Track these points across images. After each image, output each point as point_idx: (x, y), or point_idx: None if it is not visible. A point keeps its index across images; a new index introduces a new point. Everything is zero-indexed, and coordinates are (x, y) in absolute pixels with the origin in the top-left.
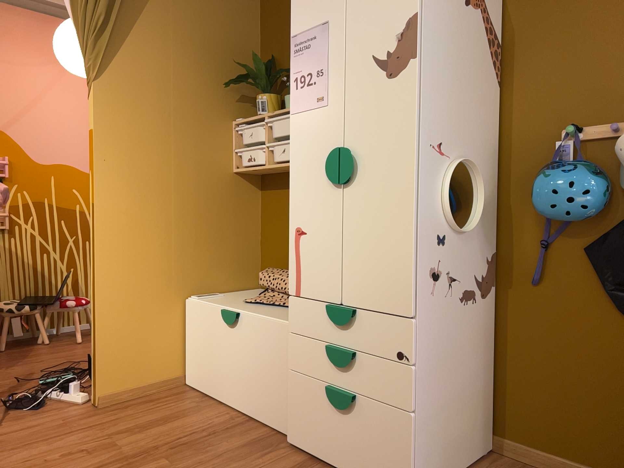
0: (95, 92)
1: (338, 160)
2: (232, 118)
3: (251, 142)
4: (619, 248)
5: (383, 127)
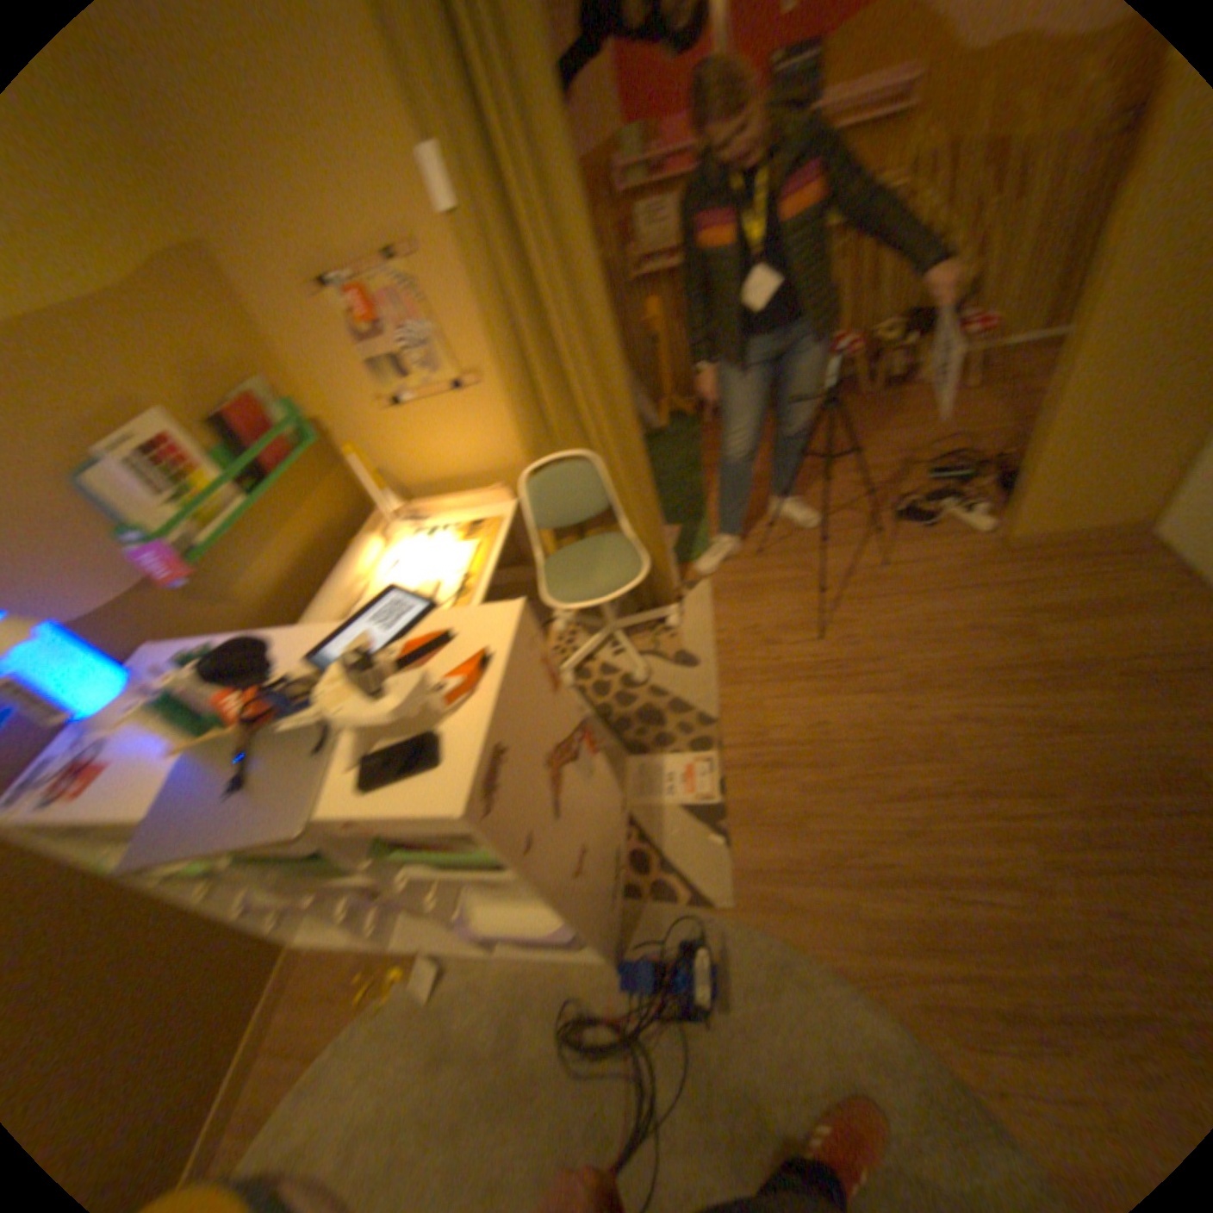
0: None
1: None
2: None
3: None
4: None
5: None
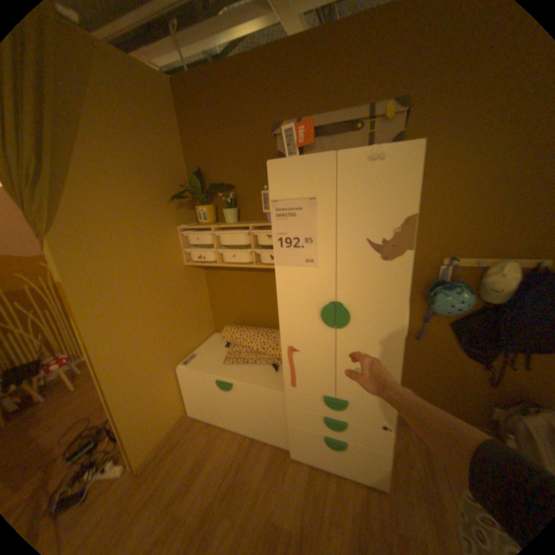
0: (49, 245)
1: (333, 313)
2: (175, 224)
3: (199, 244)
4: (474, 328)
5: (376, 294)
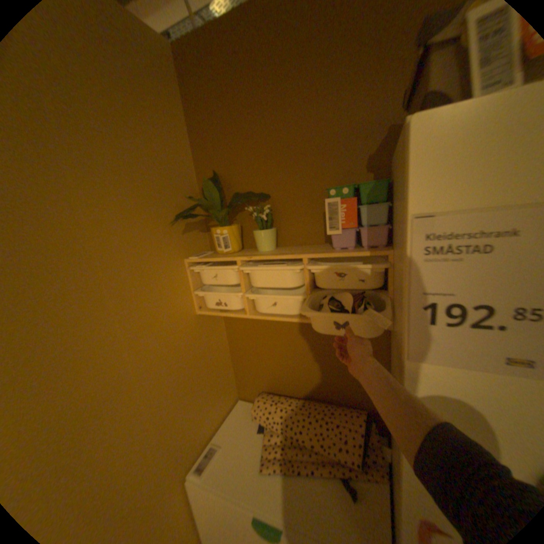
0: None
1: None
2: (182, 255)
3: (217, 285)
4: None
5: None
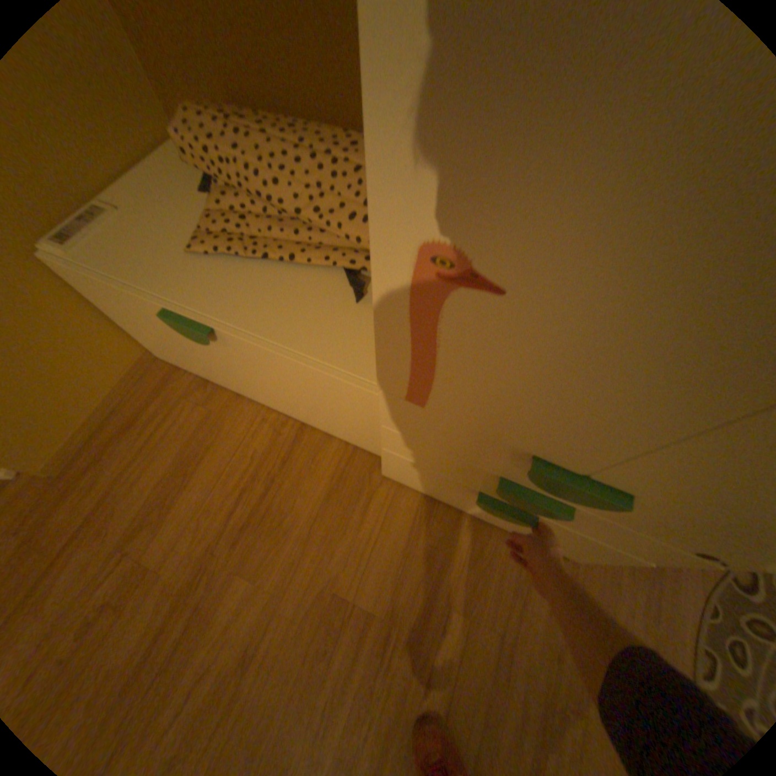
0: None
1: None
2: None
3: None
4: None
5: None
